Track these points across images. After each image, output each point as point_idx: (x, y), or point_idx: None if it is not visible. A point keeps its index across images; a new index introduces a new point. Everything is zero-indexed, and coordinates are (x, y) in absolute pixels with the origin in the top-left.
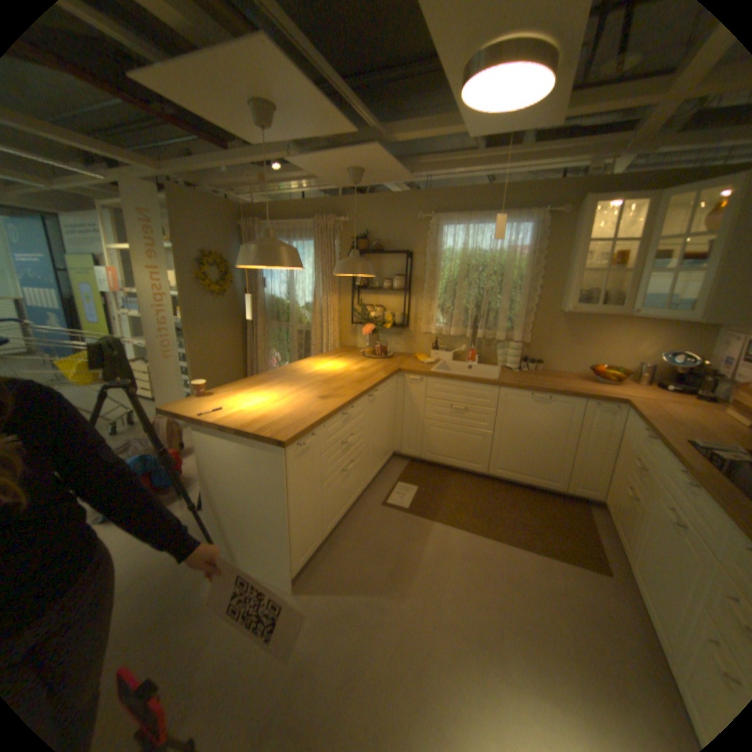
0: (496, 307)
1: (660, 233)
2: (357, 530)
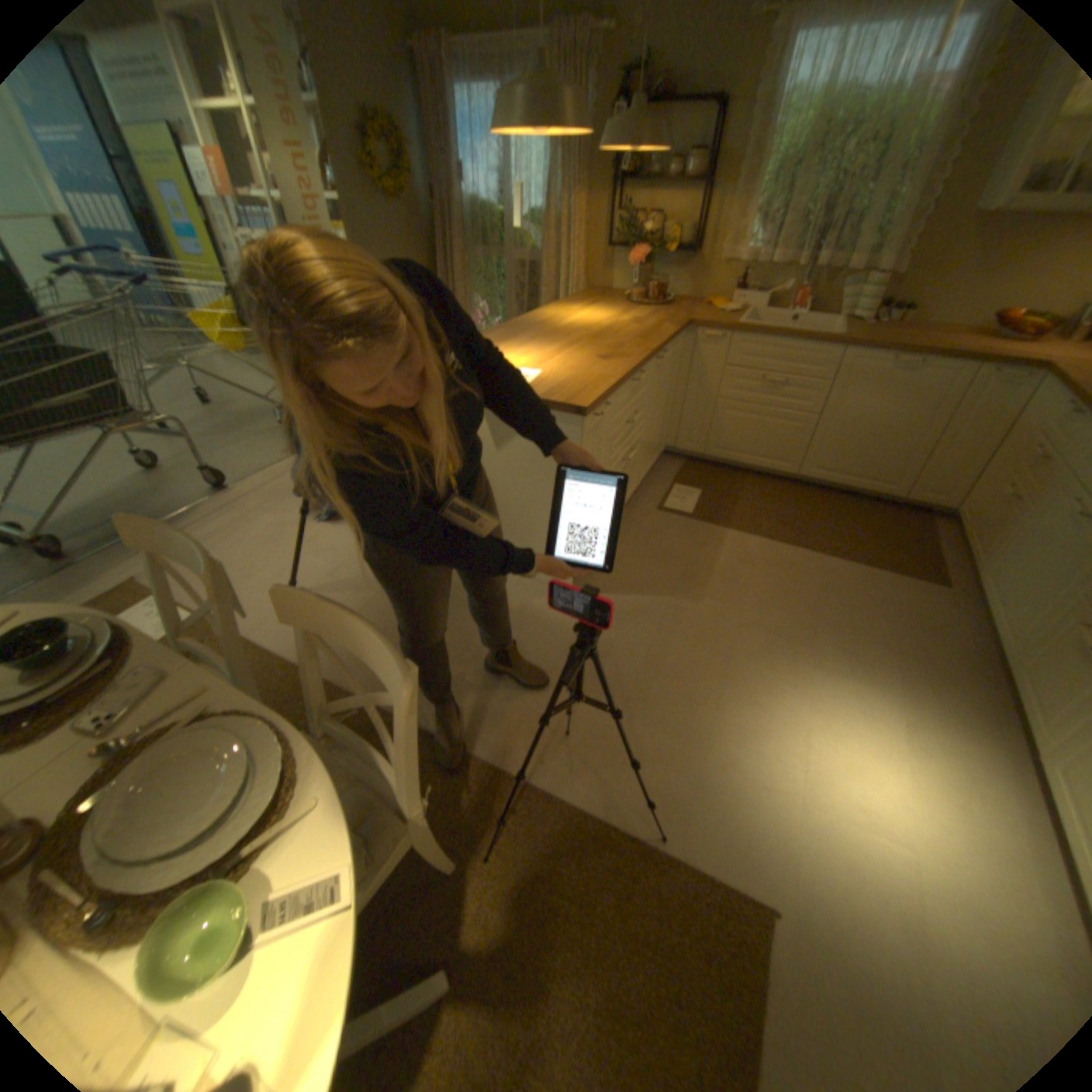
0: (860, 207)
1: None
2: (631, 534)
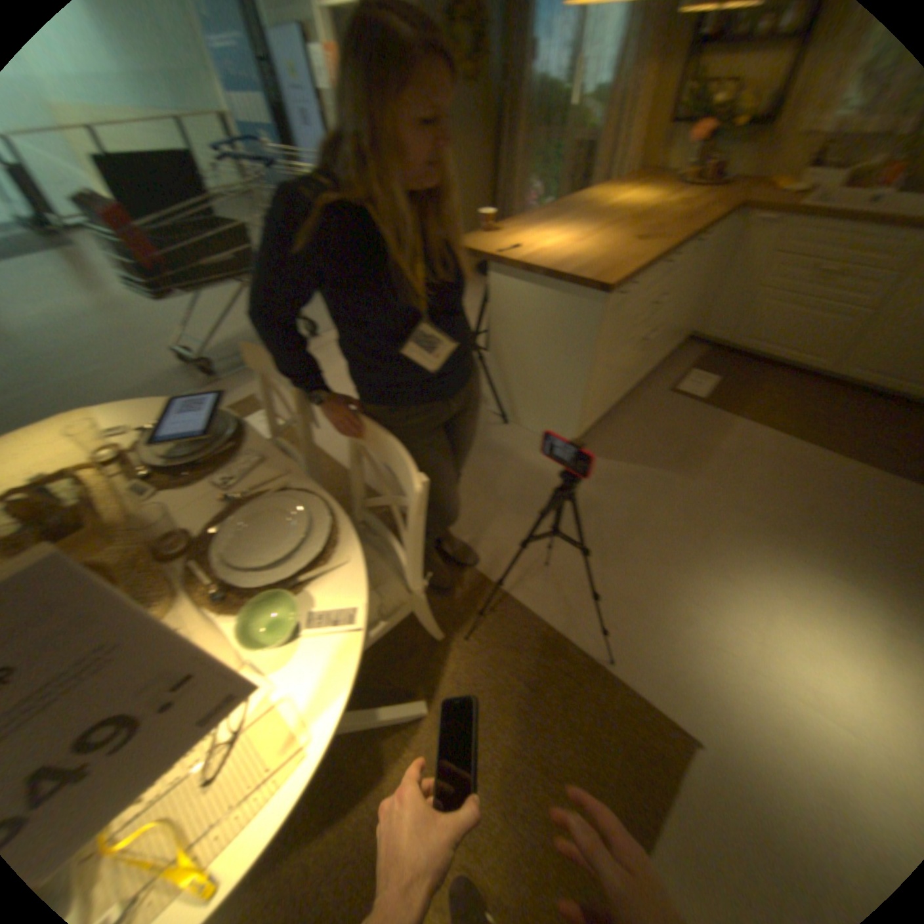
0: None
1: None
2: (640, 411)
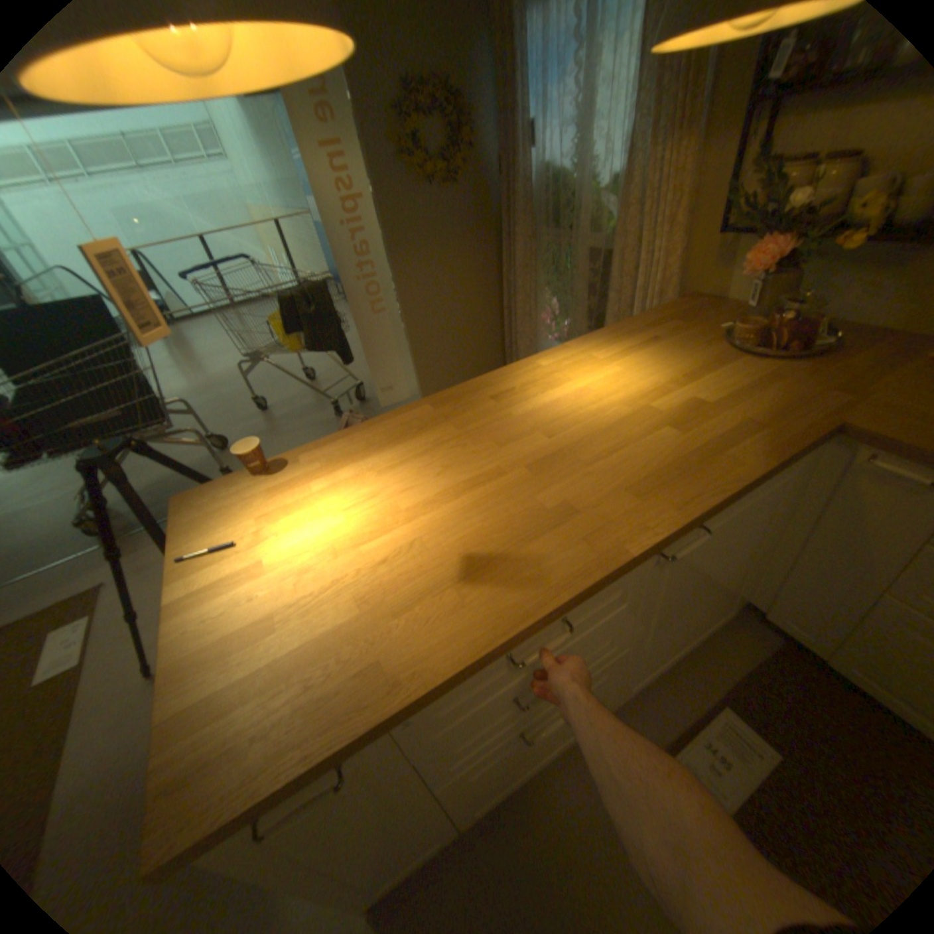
0: None
1: None
2: (562, 817)
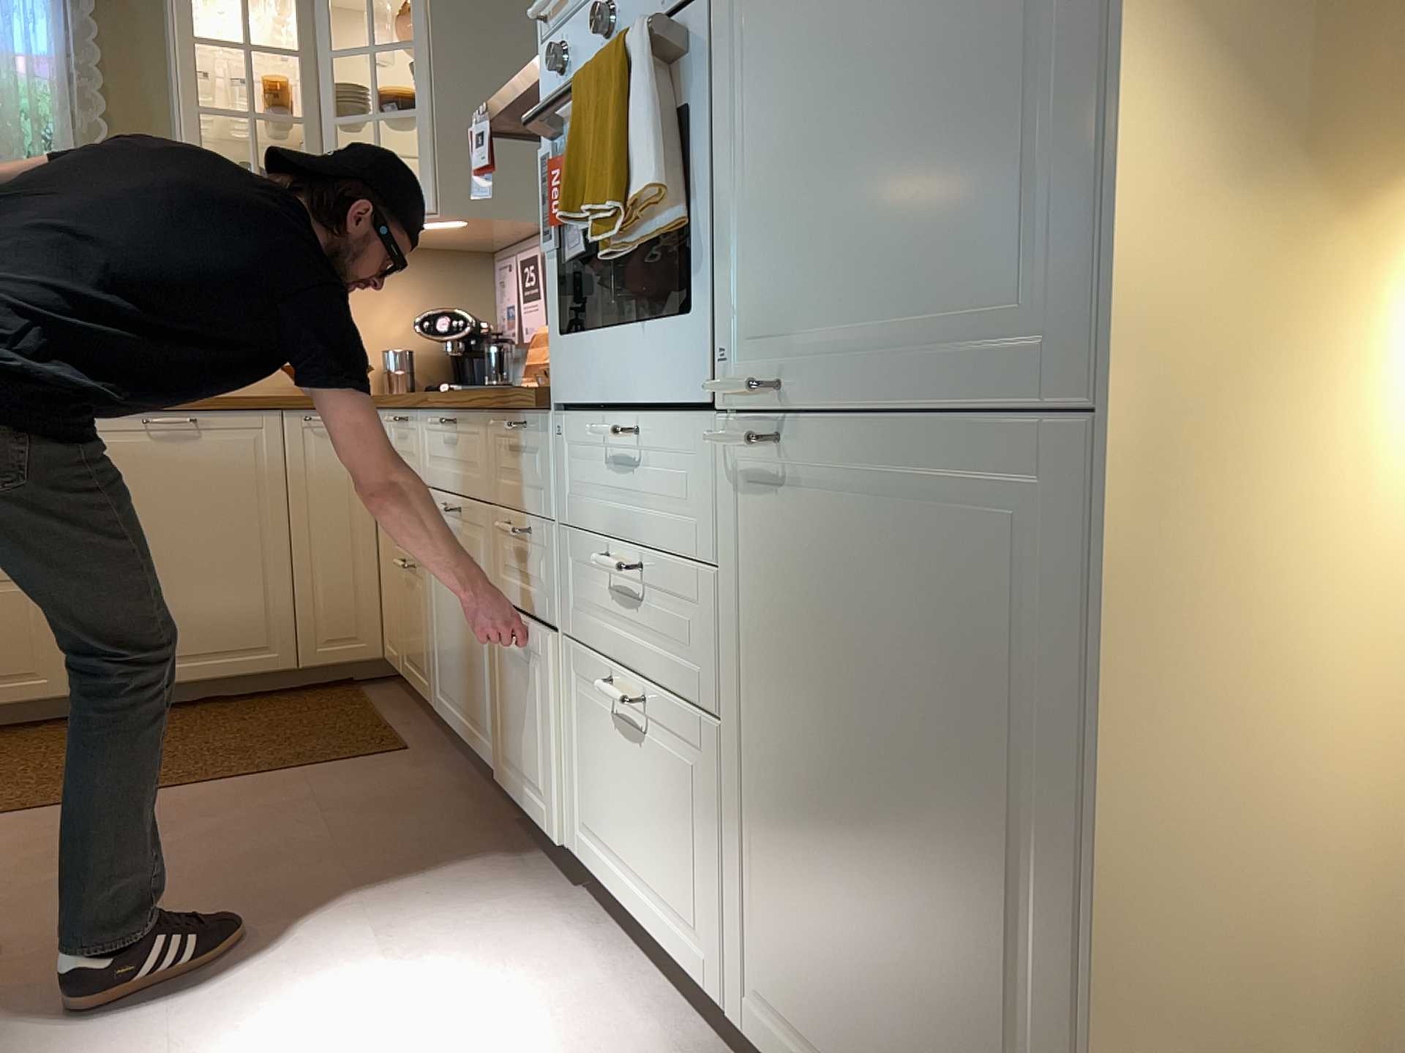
0: None
1: (332, 45)
2: None
